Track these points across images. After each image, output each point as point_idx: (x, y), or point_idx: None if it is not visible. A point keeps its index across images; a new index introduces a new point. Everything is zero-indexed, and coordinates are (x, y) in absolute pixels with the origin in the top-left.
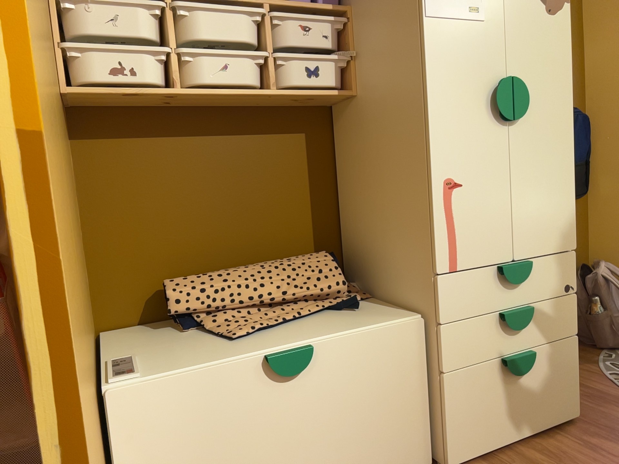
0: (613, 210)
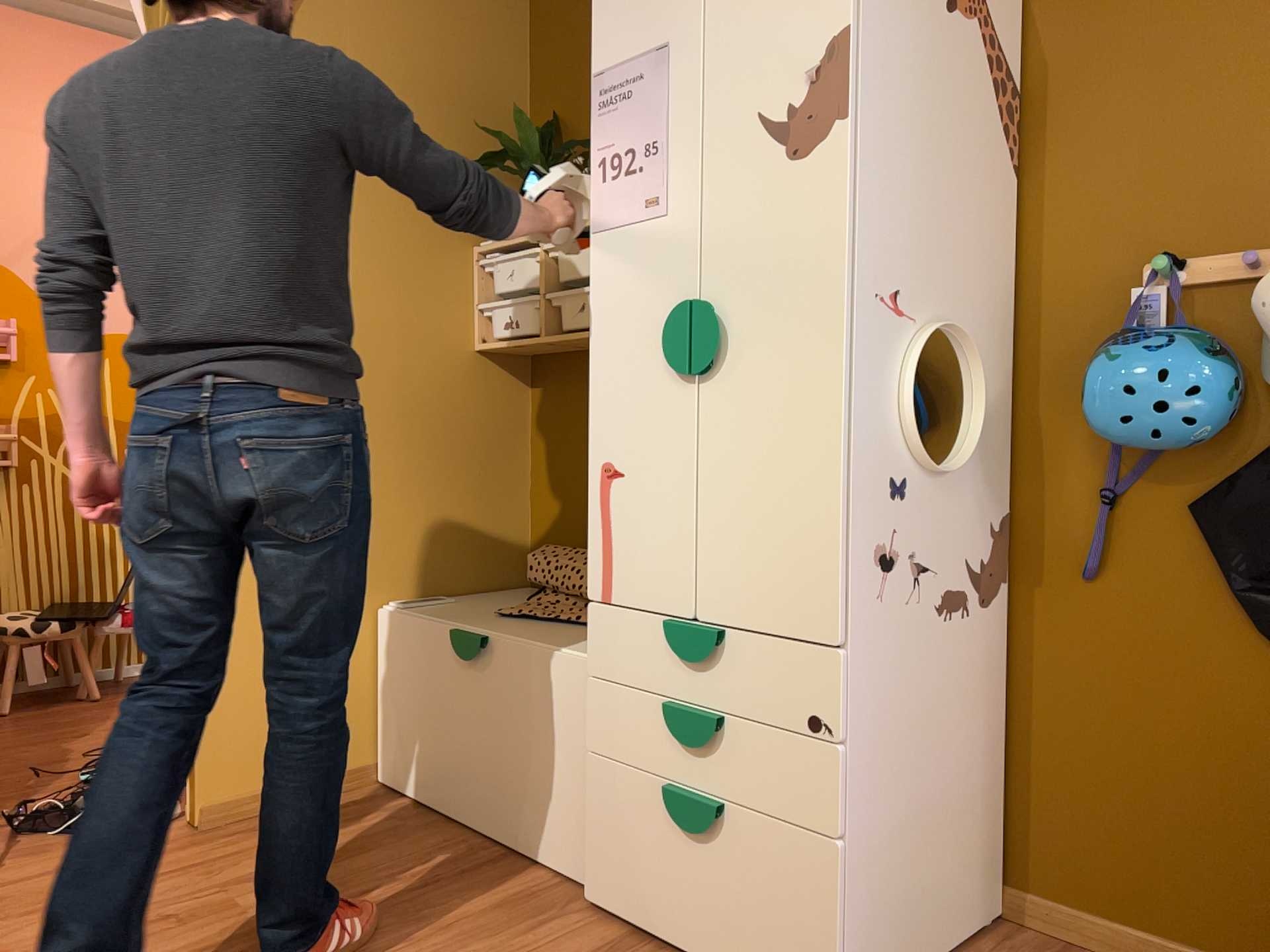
0: None
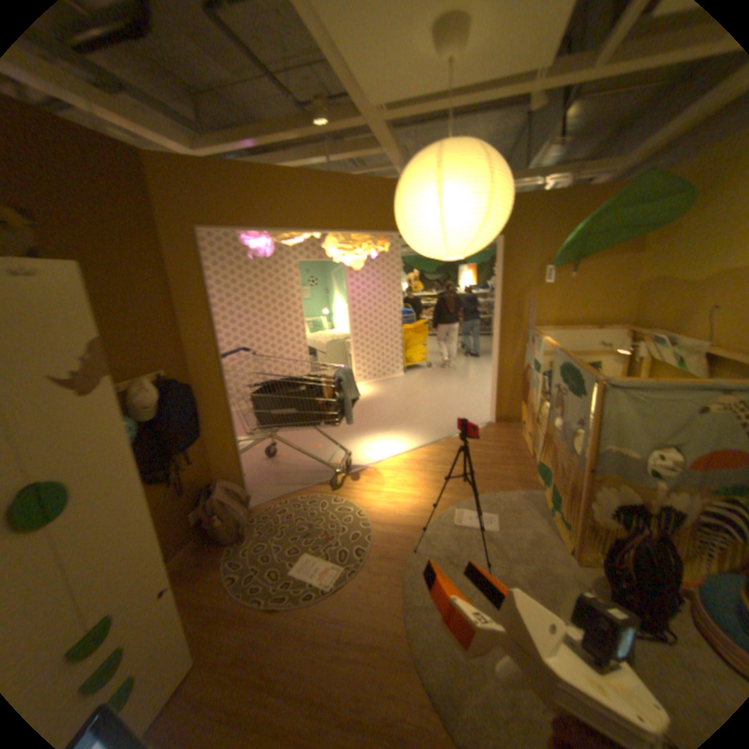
0: (224, 442)
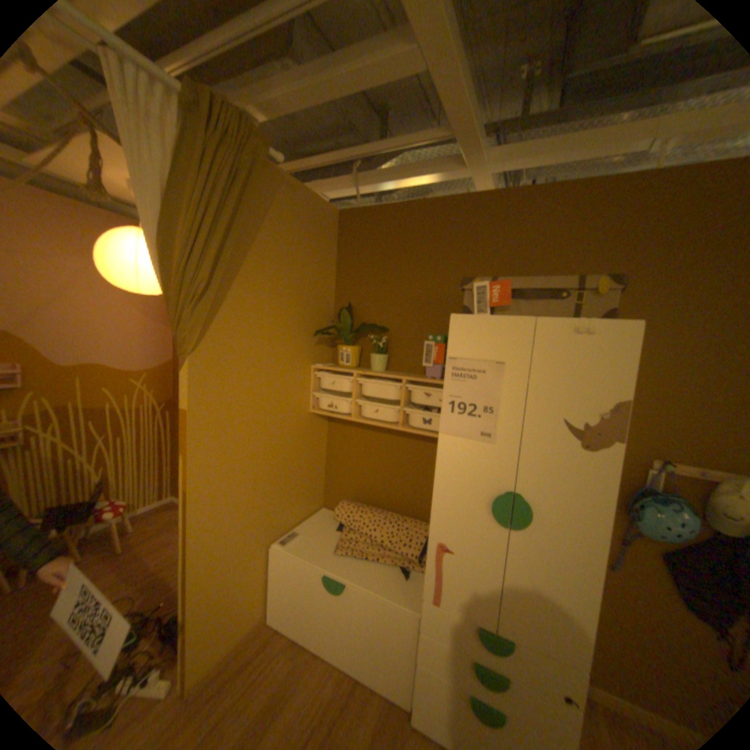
0: None
